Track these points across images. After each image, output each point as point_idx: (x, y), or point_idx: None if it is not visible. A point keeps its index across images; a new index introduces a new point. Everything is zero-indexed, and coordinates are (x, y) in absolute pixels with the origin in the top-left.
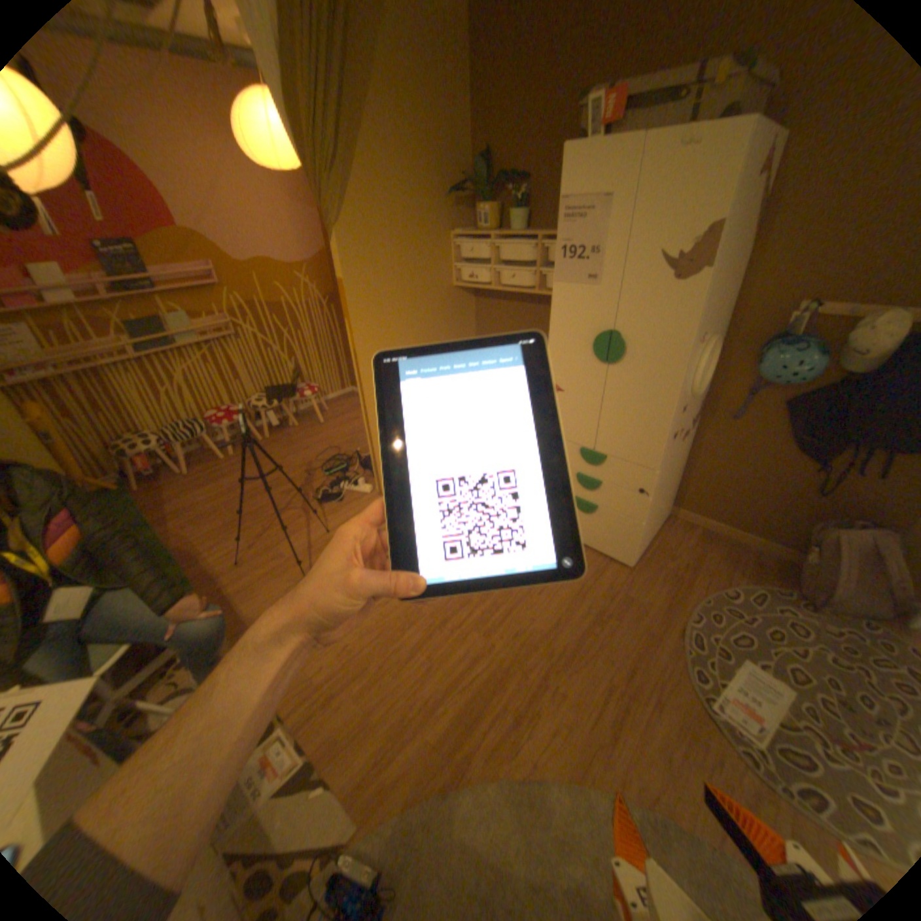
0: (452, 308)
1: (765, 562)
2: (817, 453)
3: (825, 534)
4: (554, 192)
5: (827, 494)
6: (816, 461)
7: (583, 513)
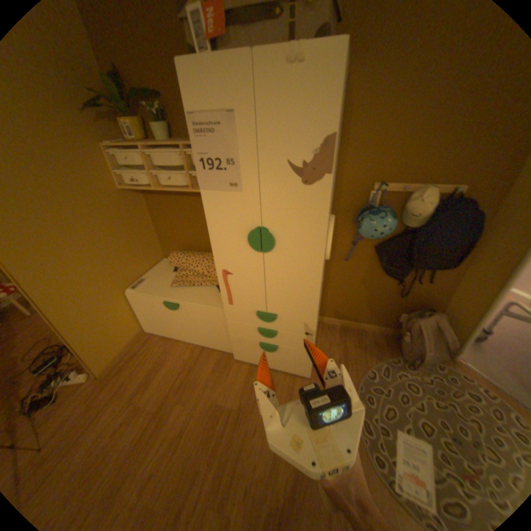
0: (124, 206)
1: (379, 341)
2: (397, 276)
3: (412, 324)
4: None
5: (403, 296)
6: (396, 280)
7: (269, 352)
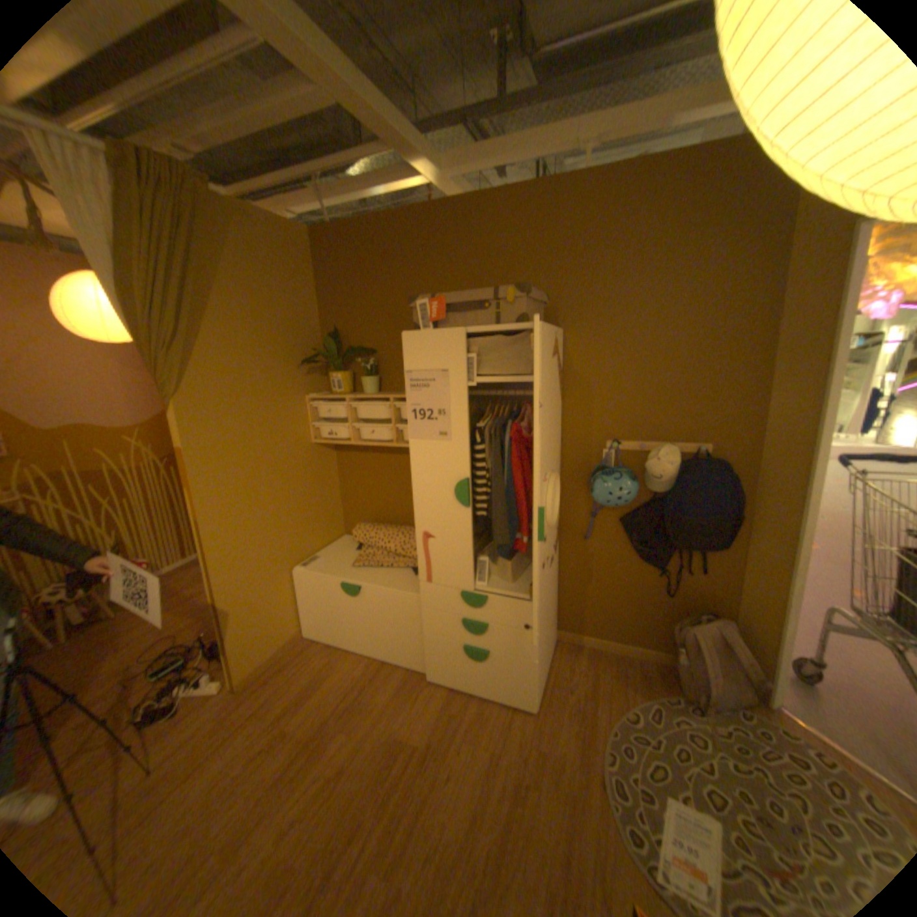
0: (313, 463)
1: (649, 672)
2: (655, 561)
3: (684, 635)
4: (399, 363)
5: (673, 595)
6: (656, 568)
7: (476, 663)
